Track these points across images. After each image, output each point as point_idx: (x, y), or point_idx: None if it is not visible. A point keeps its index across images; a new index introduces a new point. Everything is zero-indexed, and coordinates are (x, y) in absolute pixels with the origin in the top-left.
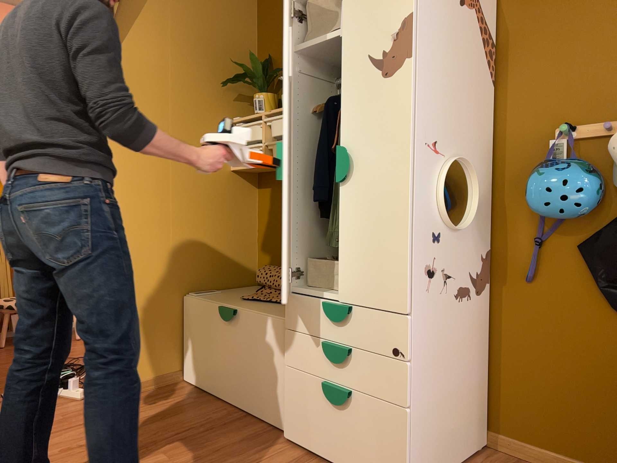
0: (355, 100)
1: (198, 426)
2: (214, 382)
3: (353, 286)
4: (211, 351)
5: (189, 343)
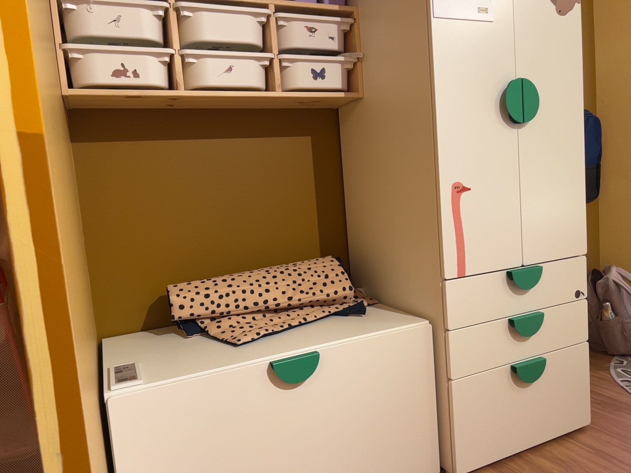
0: (530, 29)
1: None
2: None
3: (539, 242)
4: (242, 467)
5: None
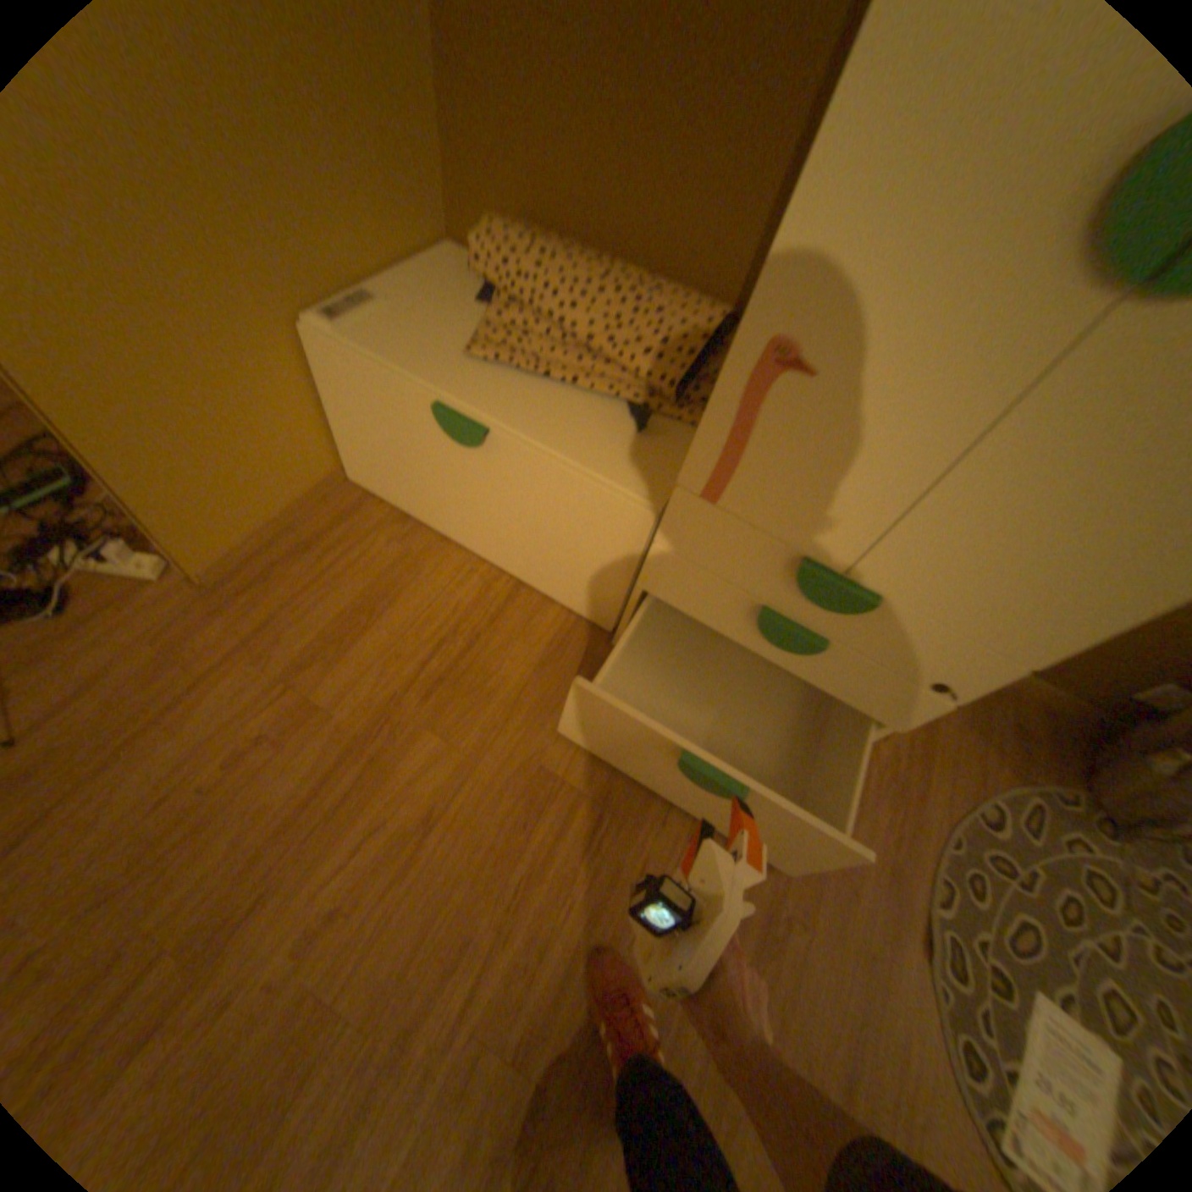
0: None
1: (452, 632)
2: (433, 513)
3: (918, 573)
4: (416, 467)
5: (348, 428)
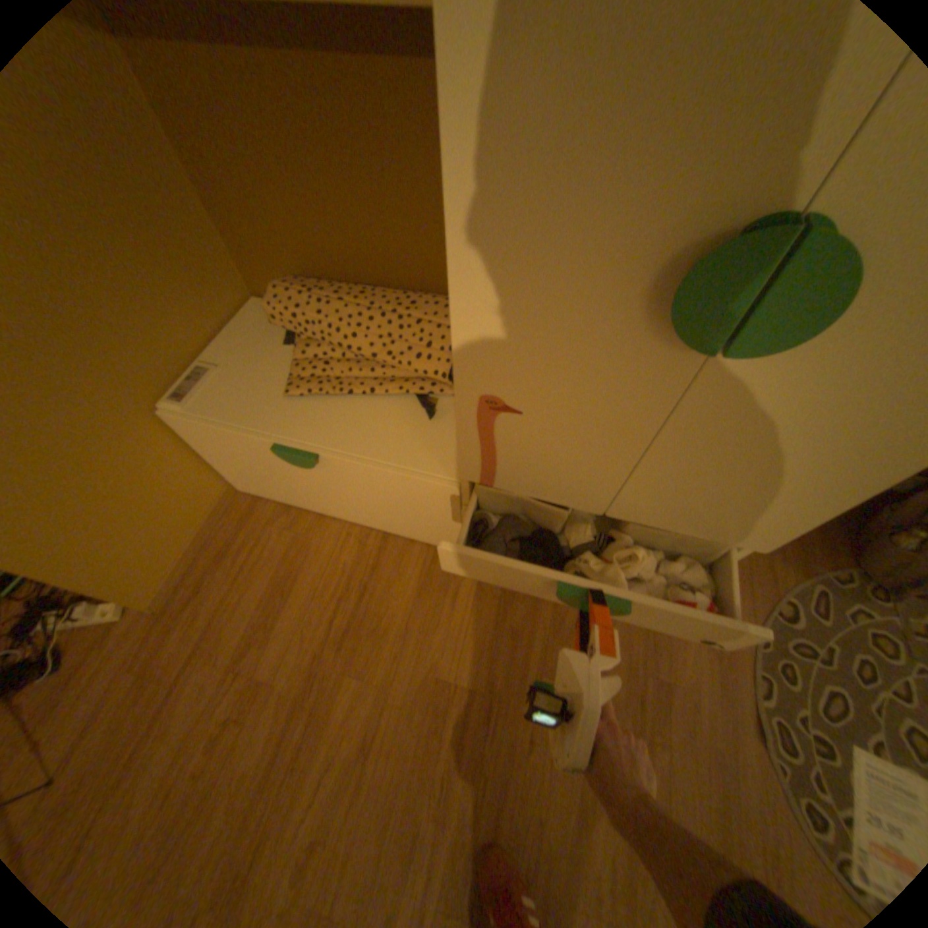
0: None
1: (345, 590)
2: (306, 502)
3: (653, 510)
4: (280, 480)
5: (223, 464)
